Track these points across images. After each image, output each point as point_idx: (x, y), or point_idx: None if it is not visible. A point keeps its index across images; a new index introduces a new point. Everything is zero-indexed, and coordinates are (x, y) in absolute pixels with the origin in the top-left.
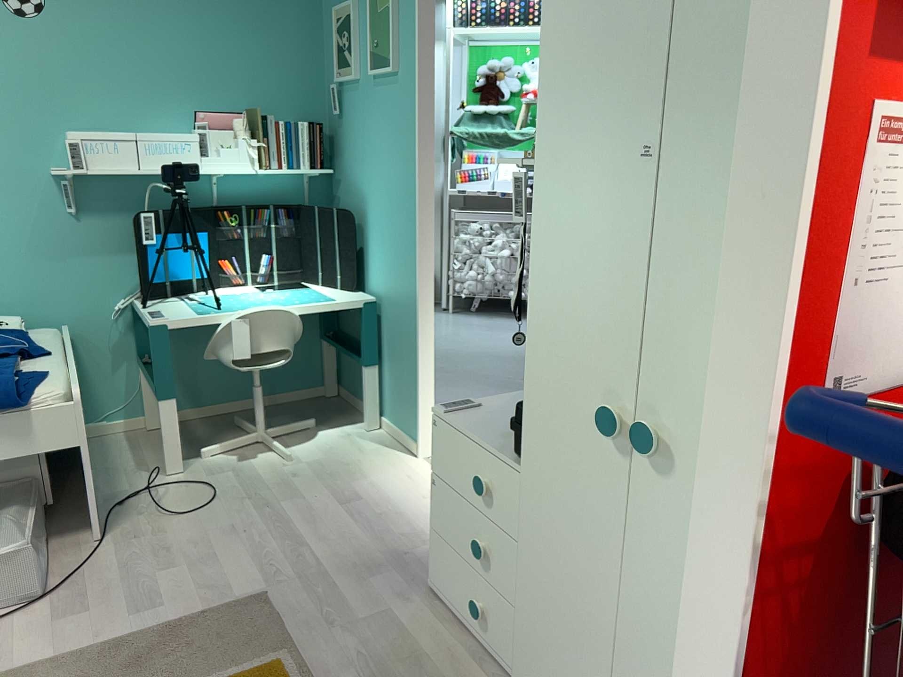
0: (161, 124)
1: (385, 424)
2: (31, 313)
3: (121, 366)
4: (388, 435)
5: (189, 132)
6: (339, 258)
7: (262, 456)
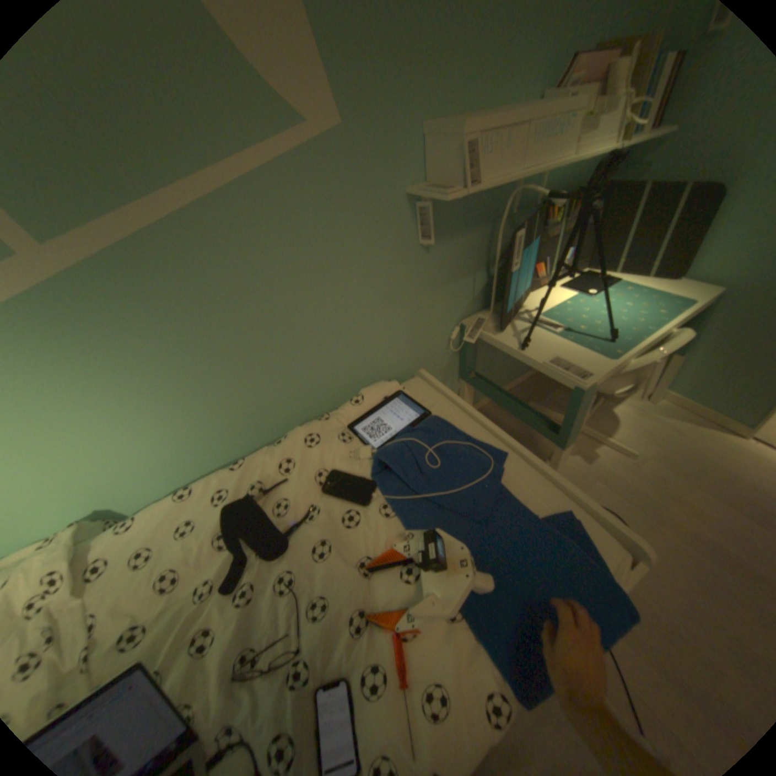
0: (516, 85)
1: (675, 396)
2: (386, 363)
3: (447, 383)
4: (681, 407)
5: (539, 94)
6: (669, 244)
7: (600, 452)
